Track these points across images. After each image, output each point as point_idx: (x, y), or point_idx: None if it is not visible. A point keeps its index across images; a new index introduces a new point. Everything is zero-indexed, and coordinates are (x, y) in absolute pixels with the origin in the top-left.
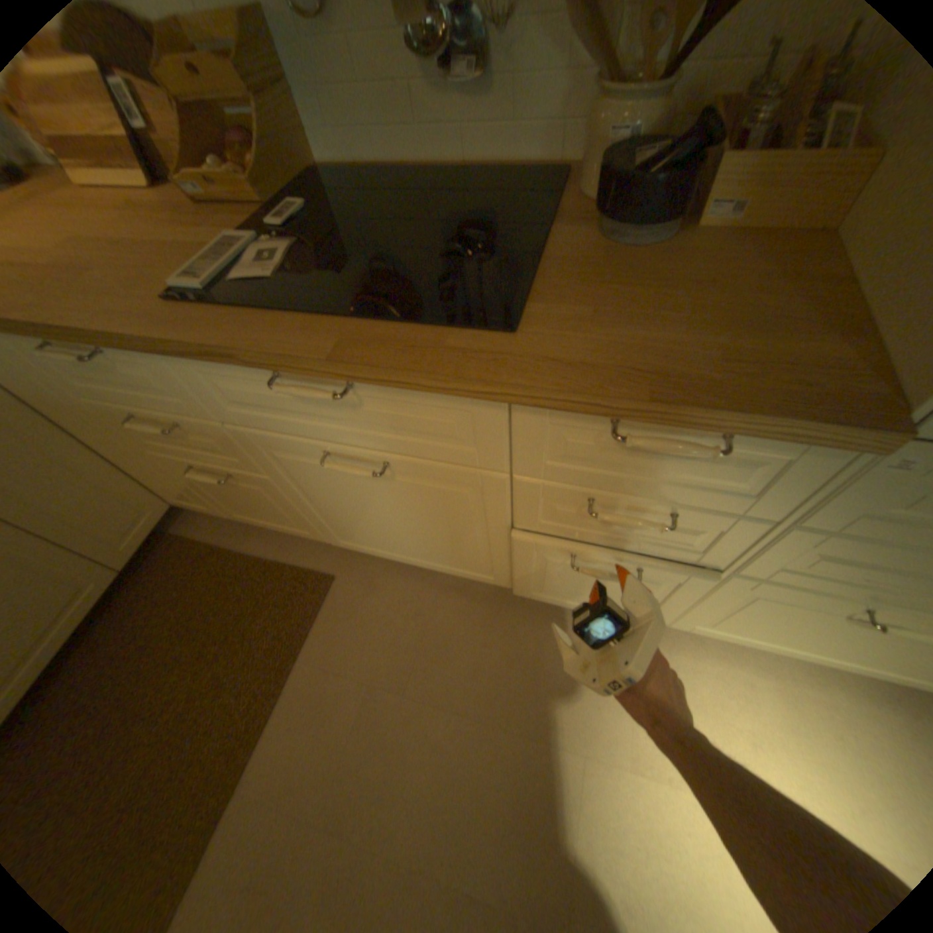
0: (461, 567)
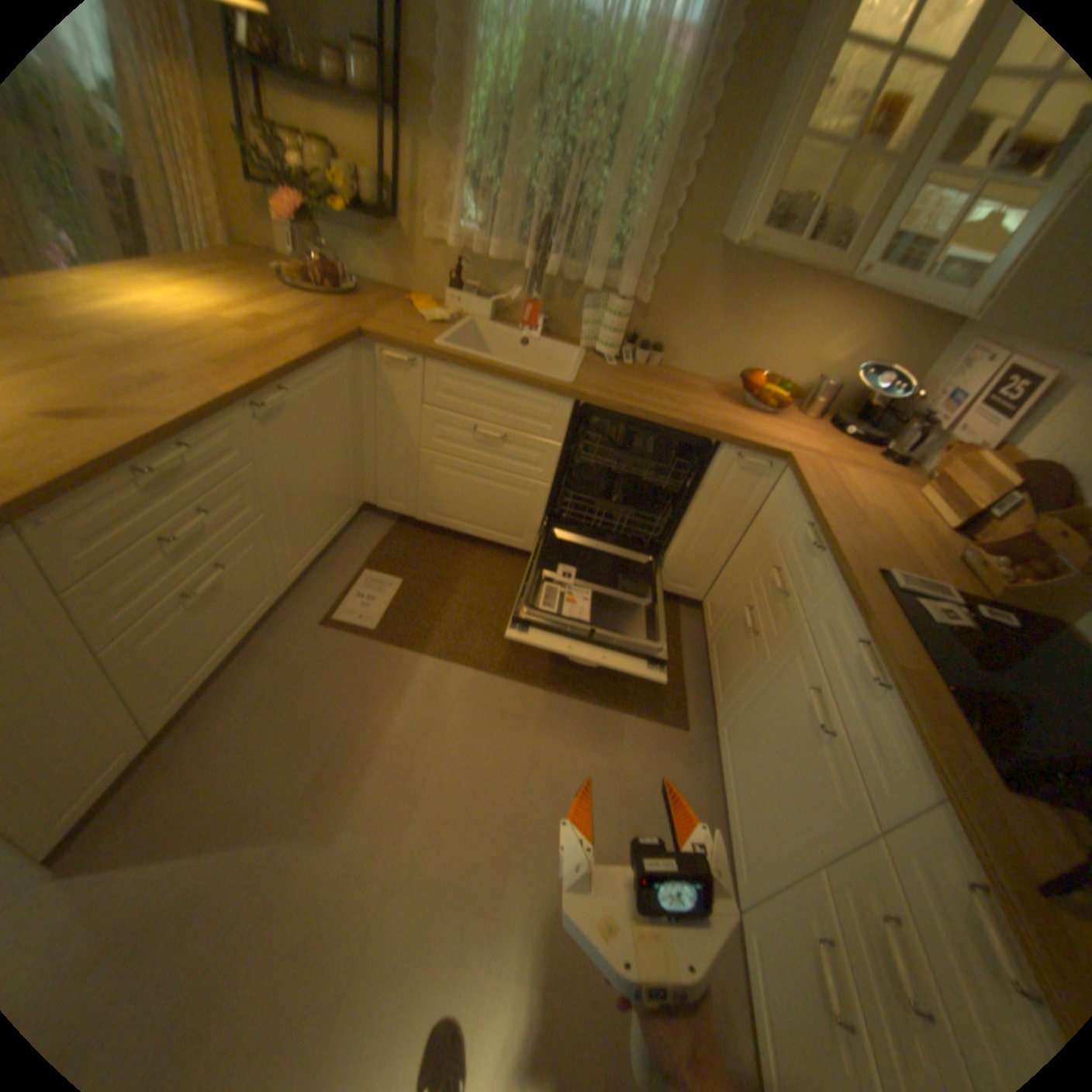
0: (745, 845)
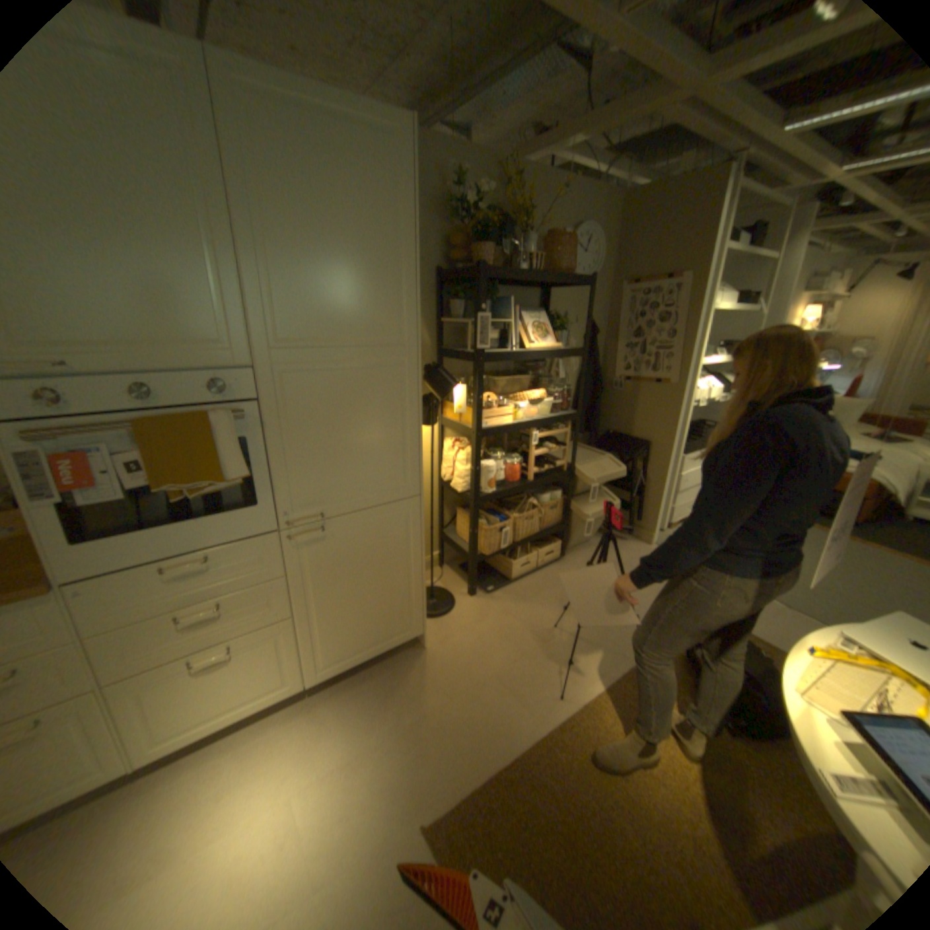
0: None
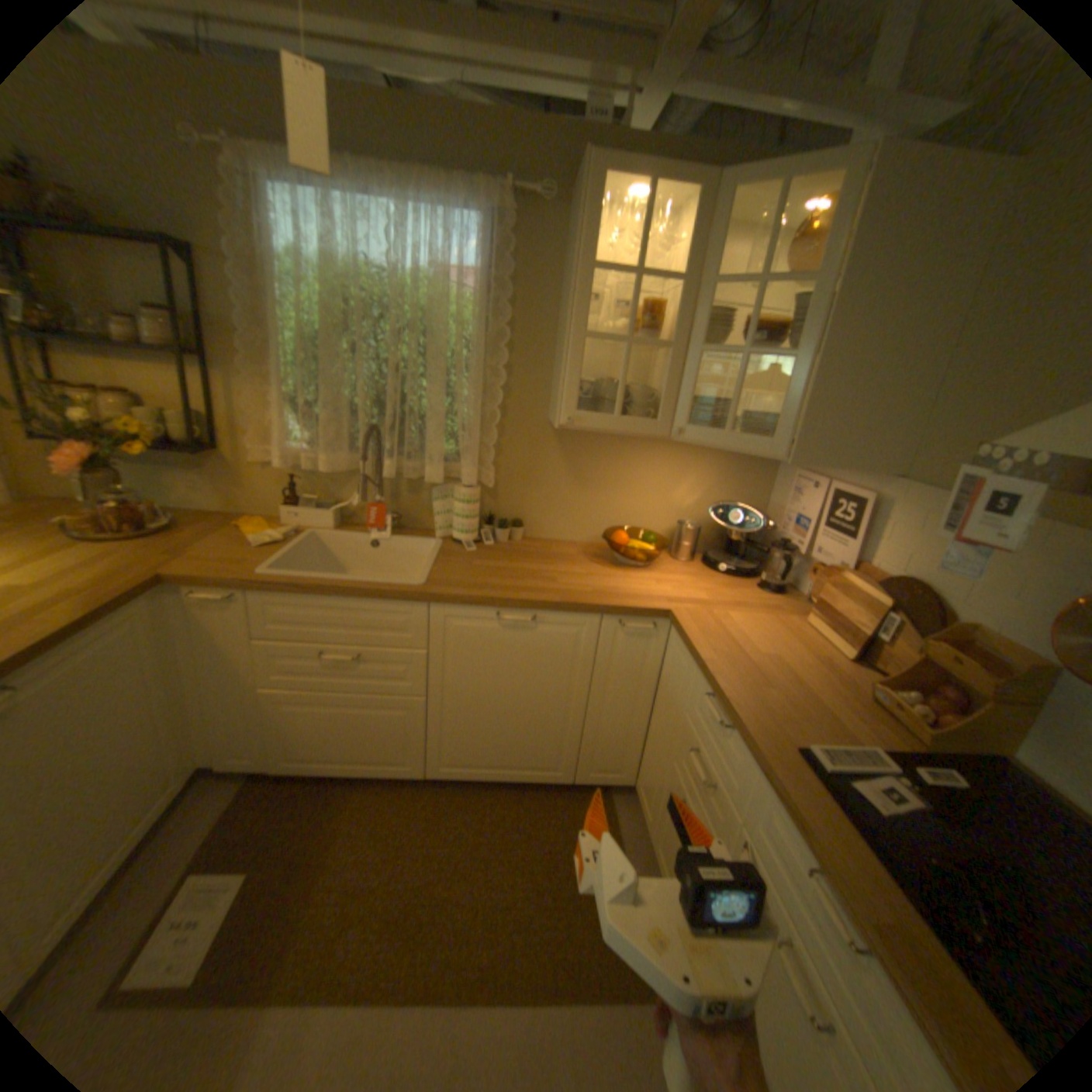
0: None
